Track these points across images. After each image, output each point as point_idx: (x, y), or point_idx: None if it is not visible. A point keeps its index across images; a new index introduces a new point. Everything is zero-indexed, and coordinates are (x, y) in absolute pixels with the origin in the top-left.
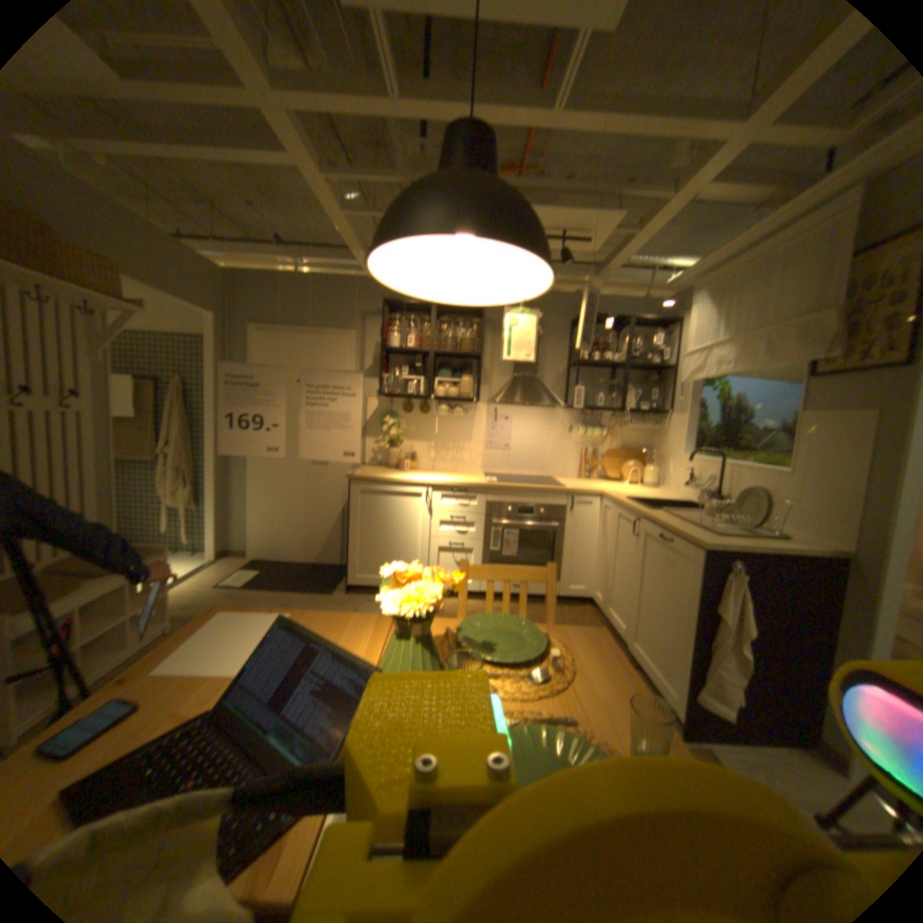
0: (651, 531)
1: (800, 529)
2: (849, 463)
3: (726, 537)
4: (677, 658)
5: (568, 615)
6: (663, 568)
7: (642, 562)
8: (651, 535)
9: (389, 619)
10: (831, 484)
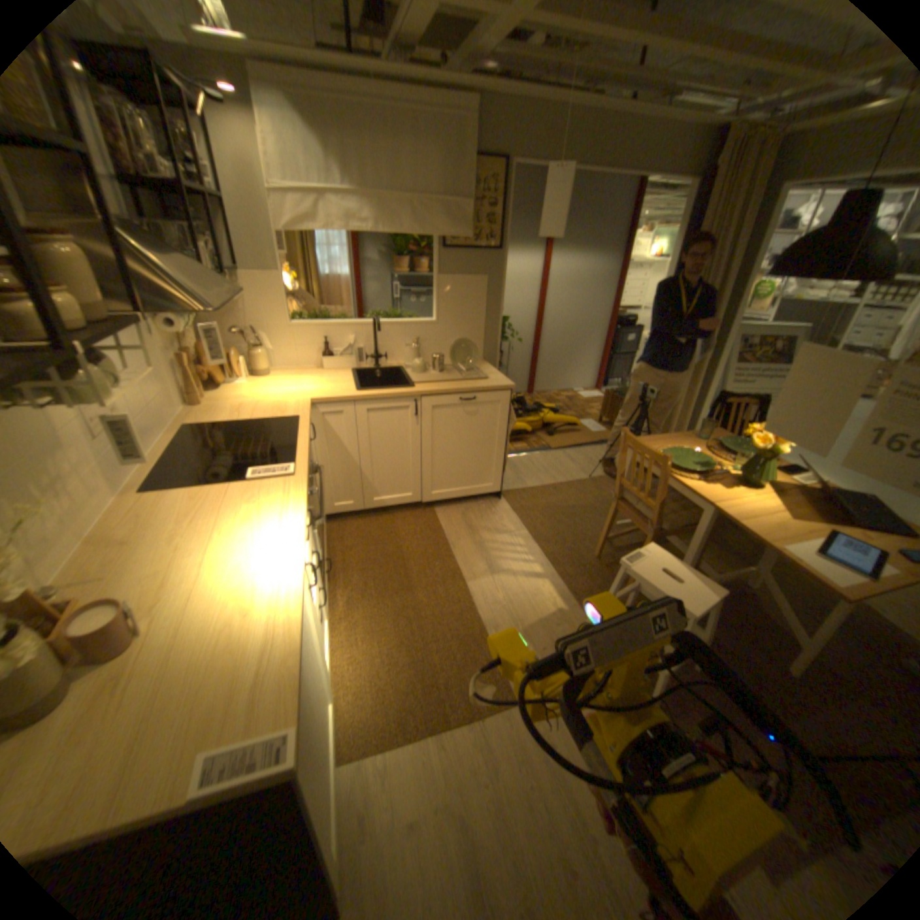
0: (446, 402)
1: (449, 358)
2: (475, 310)
3: (490, 378)
4: (491, 463)
5: (354, 539)
6: (465, 421)
7: (433, 431)
8: (445, 405)
9: (721, 501)
10: (466, 325)
